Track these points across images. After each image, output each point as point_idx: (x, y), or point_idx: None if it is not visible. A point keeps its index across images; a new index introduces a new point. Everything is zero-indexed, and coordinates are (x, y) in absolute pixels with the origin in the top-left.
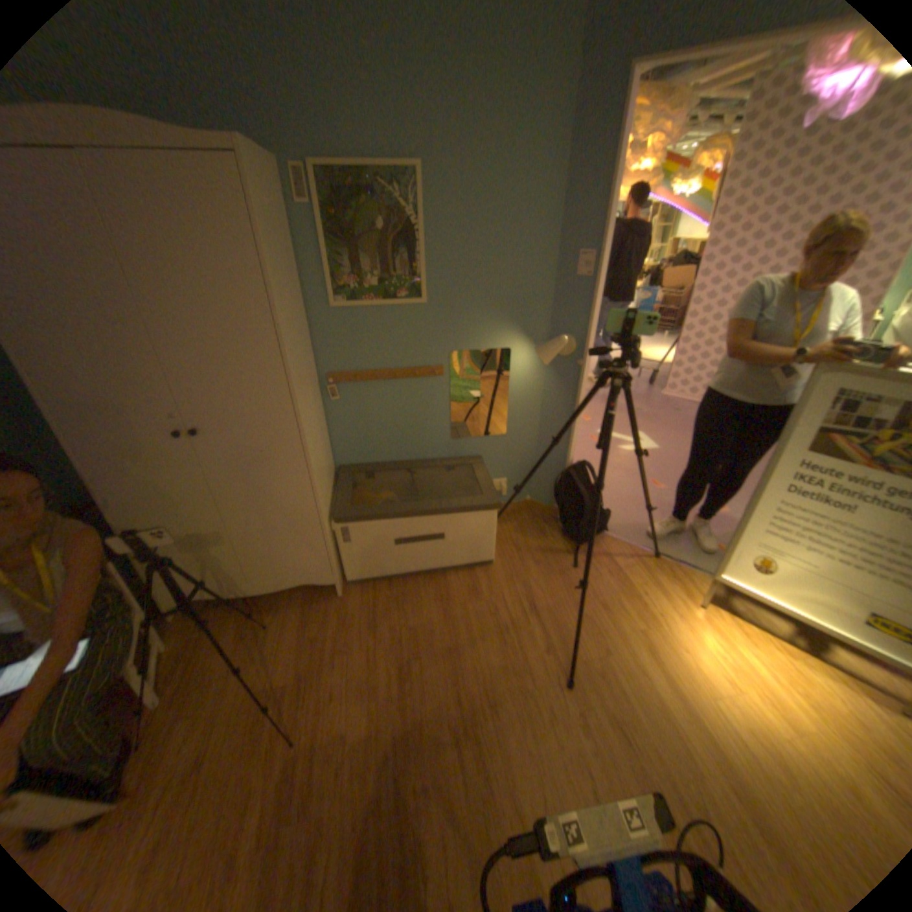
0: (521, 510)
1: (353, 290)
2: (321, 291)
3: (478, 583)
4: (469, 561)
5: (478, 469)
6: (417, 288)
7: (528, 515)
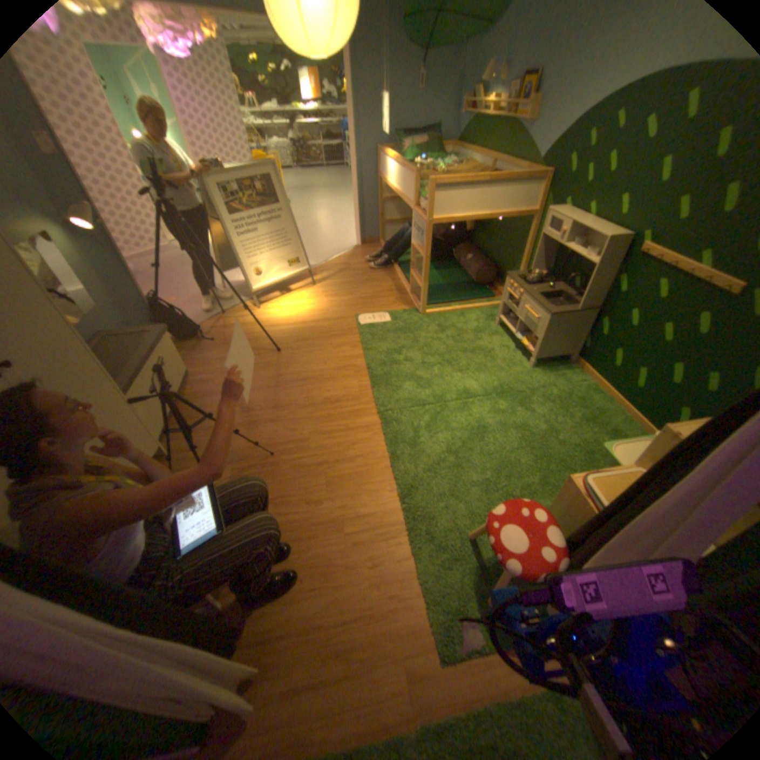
0: None
1: None
2: None
3: (198, 380)
4: (180, 377)
5: (113, 333)
6: None
7: None
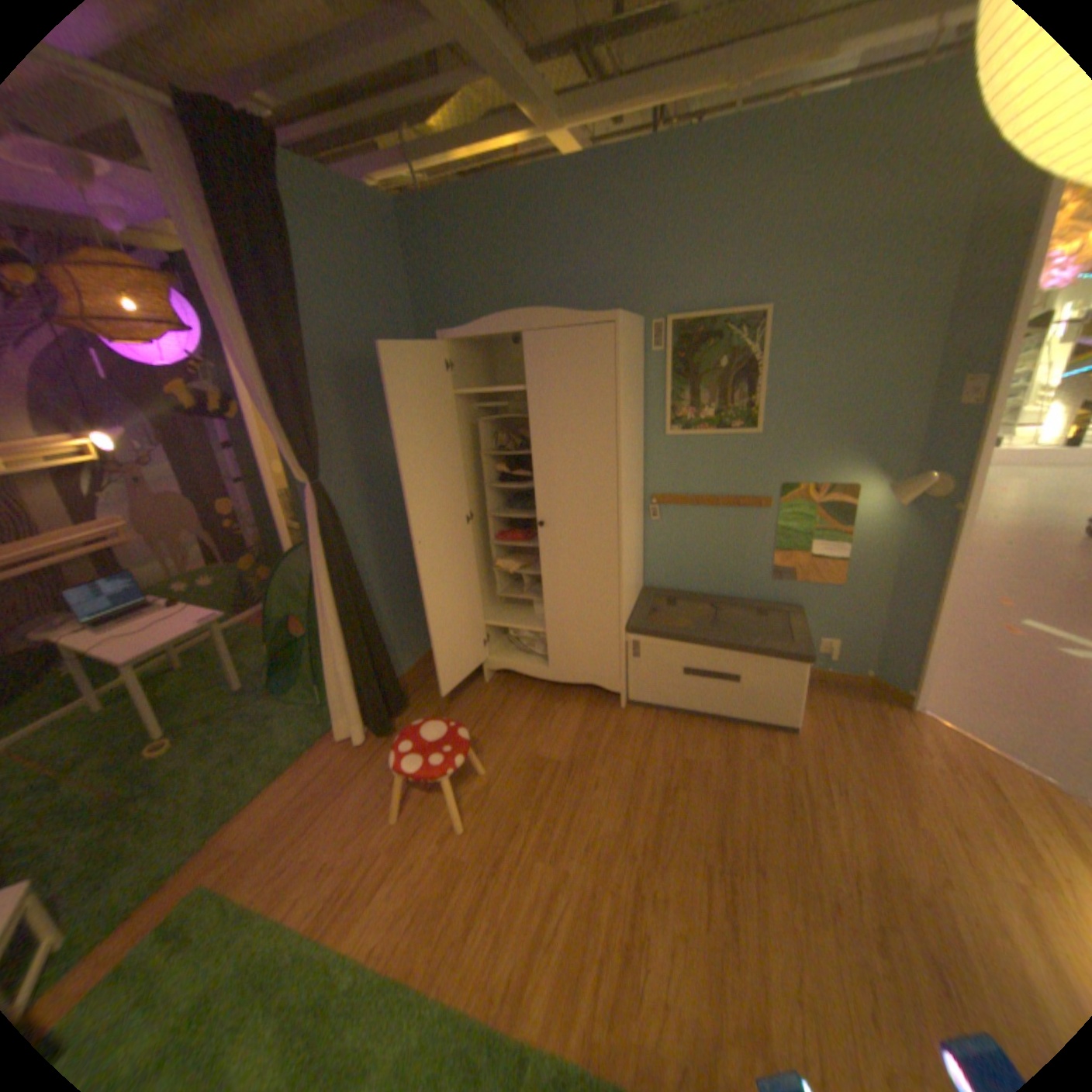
0: (859, 686)
1: (688, 418)
2: (658, 419)
3: (776, 744)
4: (769, 717)
5: (800, 616)
6: (752, 416)
7: (869, 694)
